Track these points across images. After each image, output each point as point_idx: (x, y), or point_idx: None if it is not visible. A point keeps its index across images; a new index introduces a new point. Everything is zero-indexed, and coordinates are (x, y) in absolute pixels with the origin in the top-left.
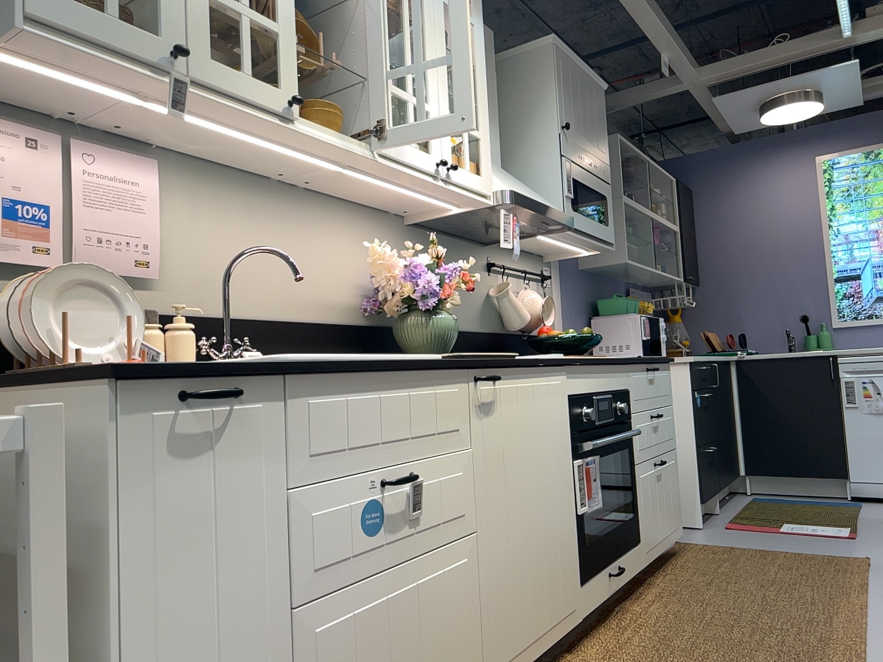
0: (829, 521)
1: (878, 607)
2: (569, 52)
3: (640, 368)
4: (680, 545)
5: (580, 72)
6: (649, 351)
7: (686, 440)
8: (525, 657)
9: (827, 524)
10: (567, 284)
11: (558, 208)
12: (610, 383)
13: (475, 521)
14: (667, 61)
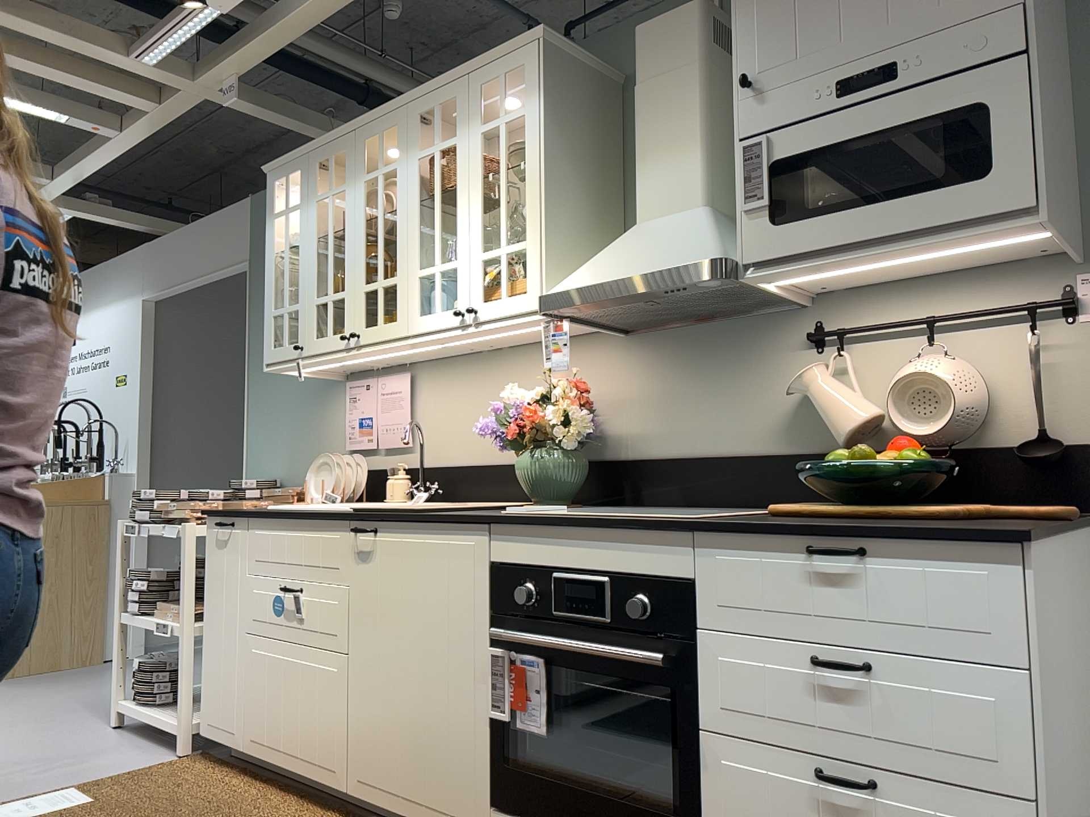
0: None
1: None
2: None
3: (758, 544)
4: None
5: None
6: None
7: None
8: (391, 802)
9: None
10: None
11: (693, 254)
12: (613, 560)
13: (347, 645)
14: None
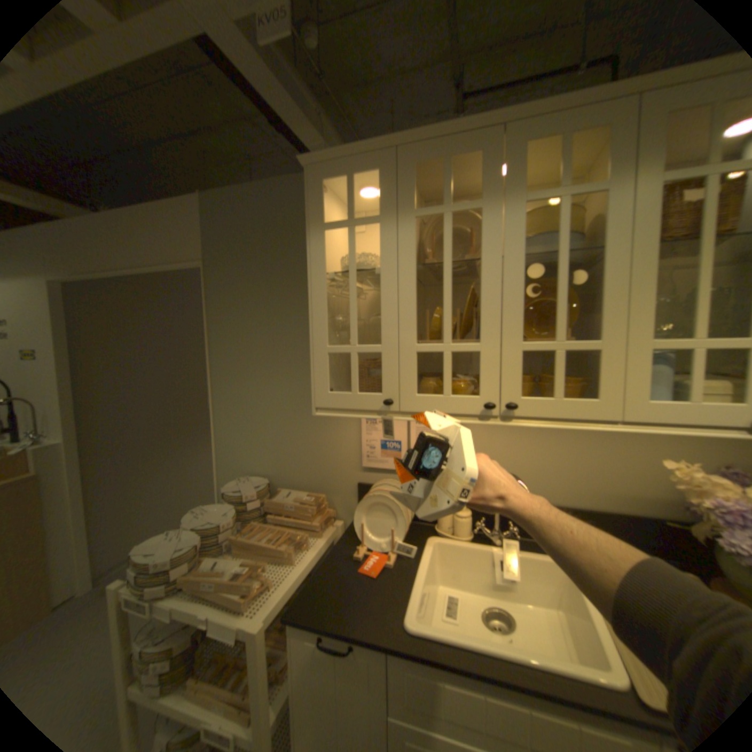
0: None
1: None
2: None
3: None
4: None
5: None
6: None
7: None
8: None
9: None
10: None
11: None
12: None
13: None
14: None
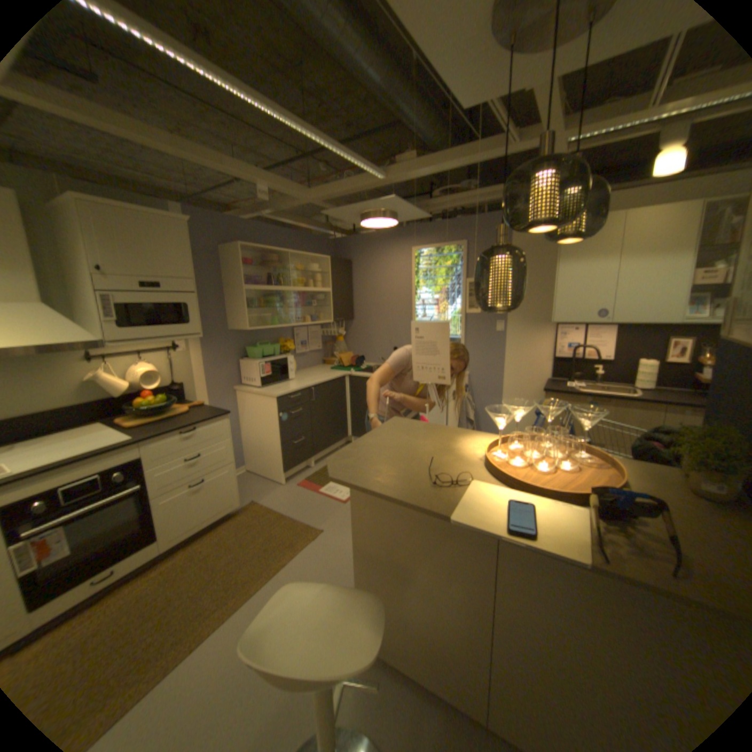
0: None
1: (258, 597)
2: (105, 202)
3: (164, 438)
4: (247, 506)
5: (134, 214)
6: (268, 382)
7: (276, 439)
8: None
9: None
10: (208, 343)
11: (81, 336)
12: (98, 468)
13: None
14: (265, 188)
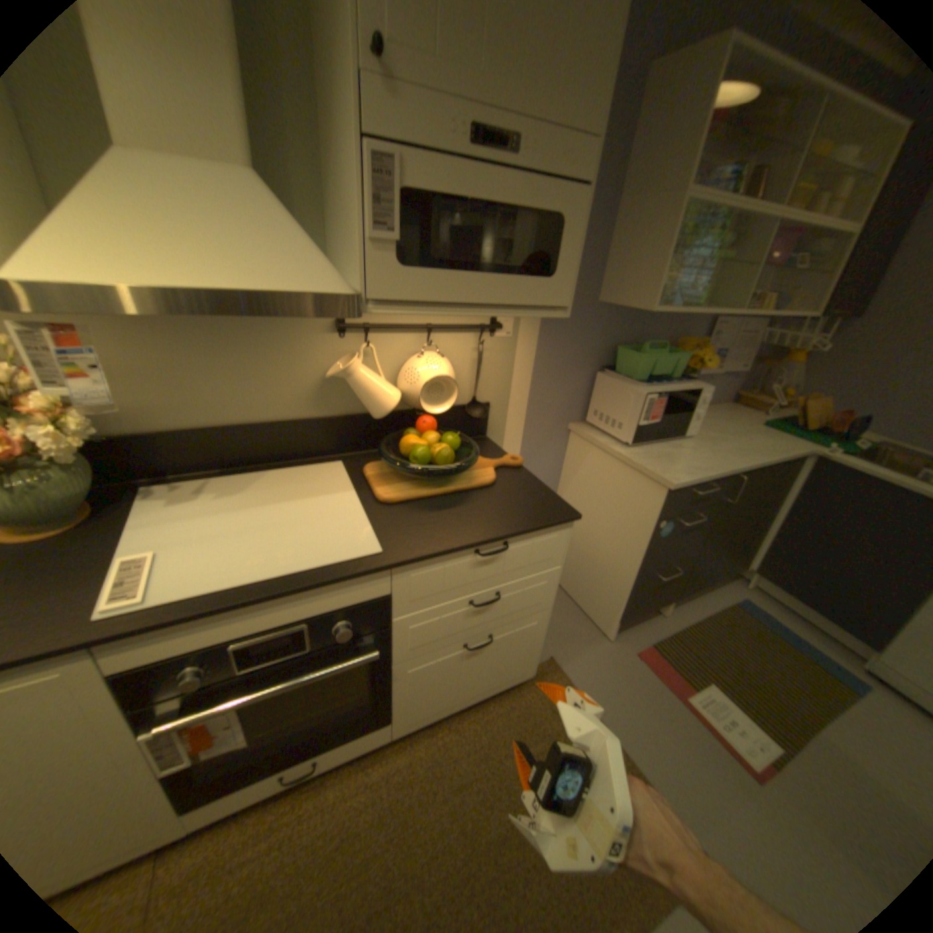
0: (774, 715)
1: None
2: None
3: (442, 558)
4: (543, 669)
5: None
6: (646, 437)
7: (629, 562)
8: None
9: (764, 722)
10: (553, 327)
11: (311, 276)
12: (306, 609)
13: None
14: None
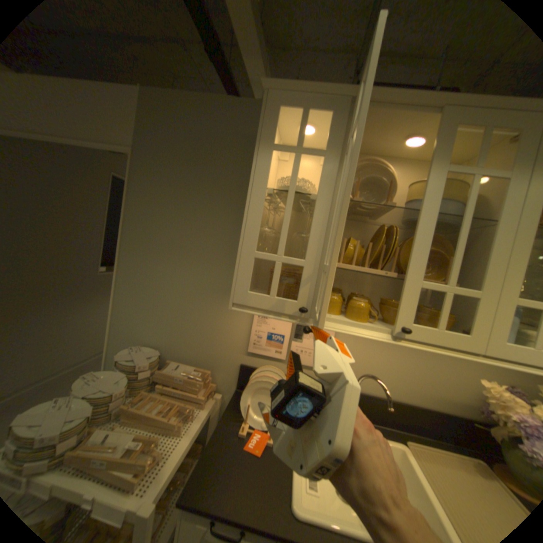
0: None
1: None
2: None
3: None
4: None
5: None
6: None
7: None
8: None
9: None
10: None
11: None
12: None
13: None
14: None
